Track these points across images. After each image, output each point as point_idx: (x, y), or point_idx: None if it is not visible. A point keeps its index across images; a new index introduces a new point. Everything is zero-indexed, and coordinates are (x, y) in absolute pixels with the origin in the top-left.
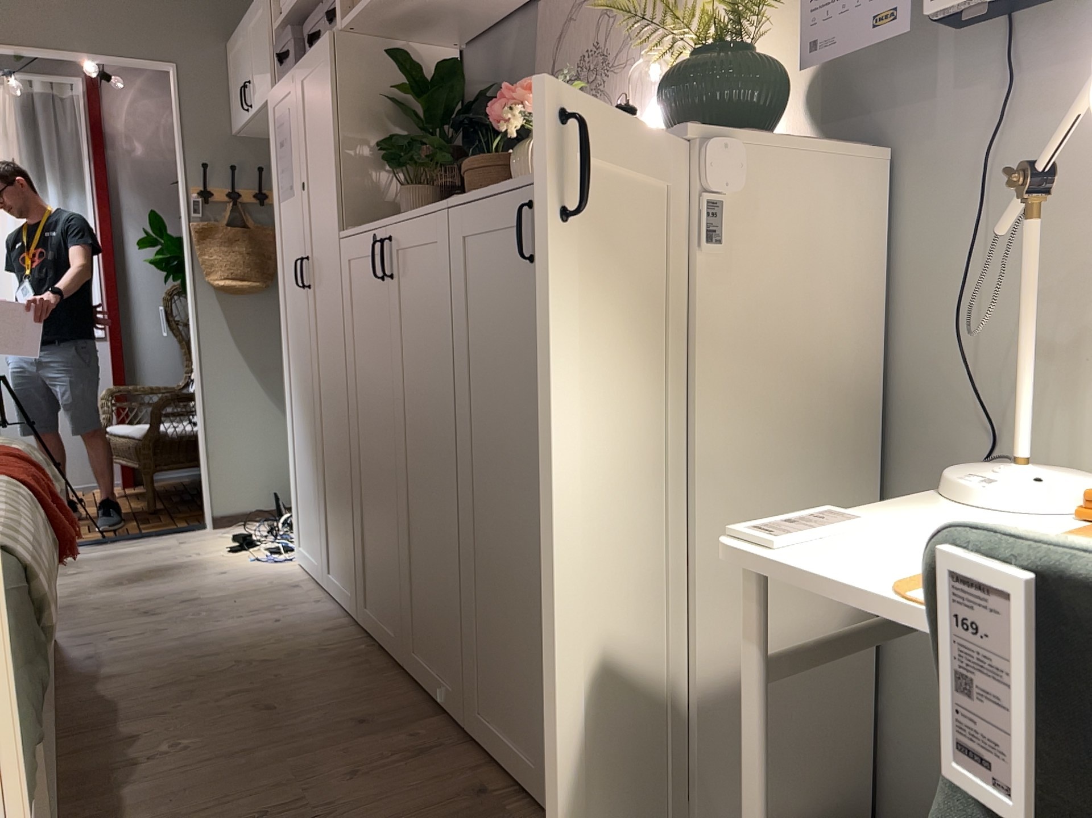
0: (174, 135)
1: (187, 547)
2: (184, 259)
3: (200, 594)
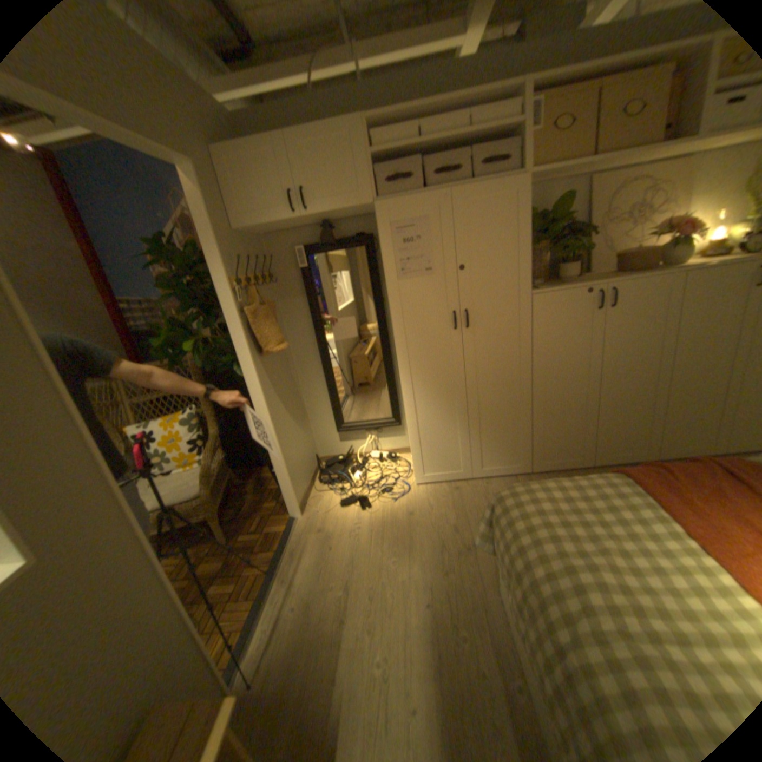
0: (199, 231)
1: (336, 528)
2: (234, 340)
3: (445, 524)
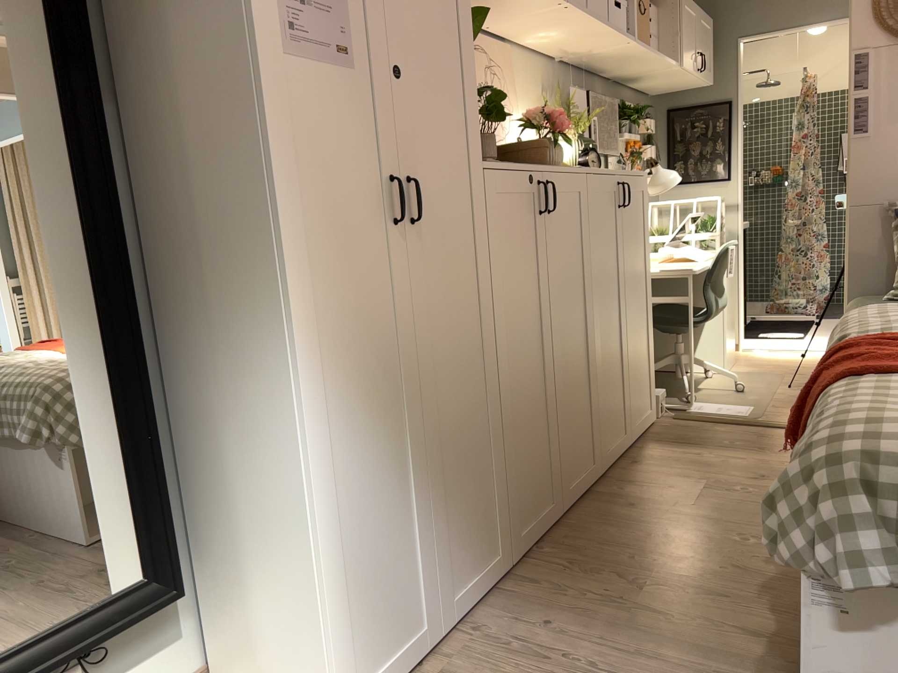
0: None
1: None
2: None
3: None
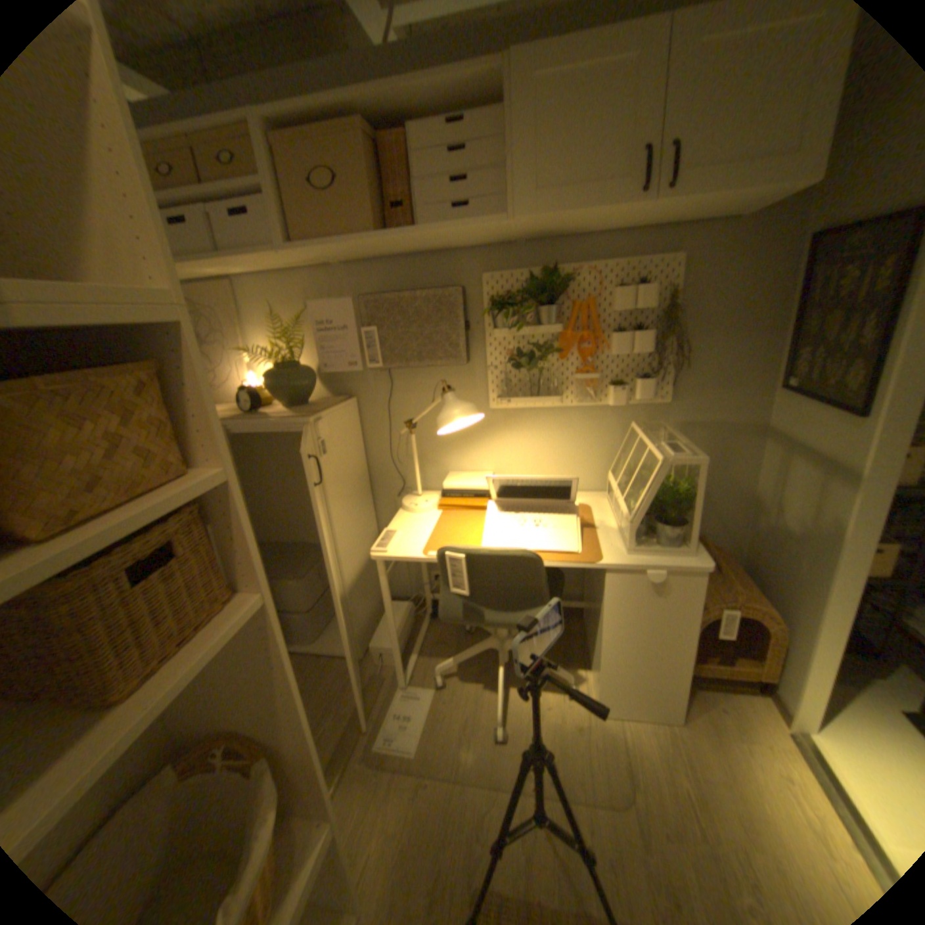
0: None
1: None
2: None
3: None
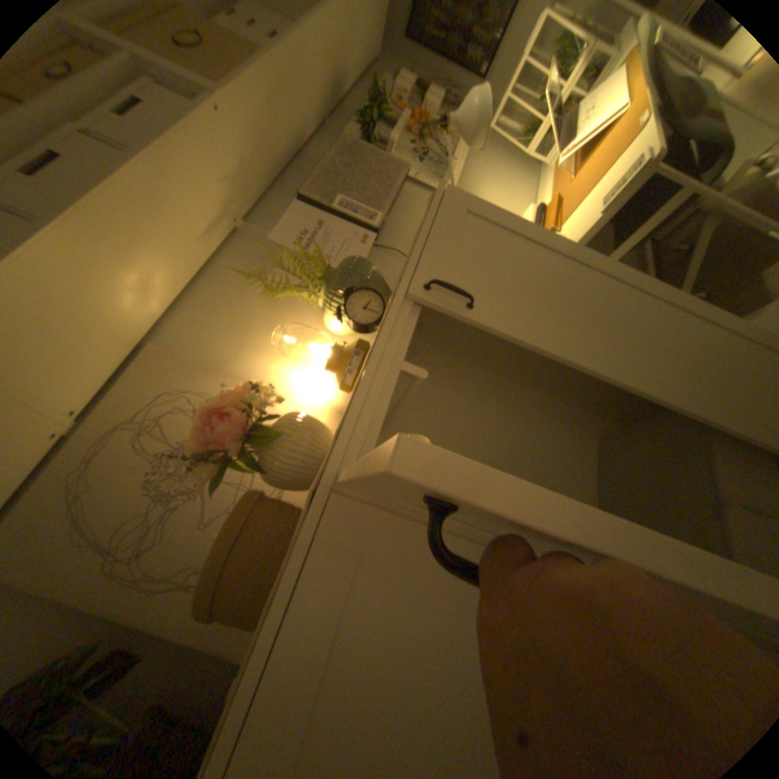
0: None
1: None
2: None
3: None
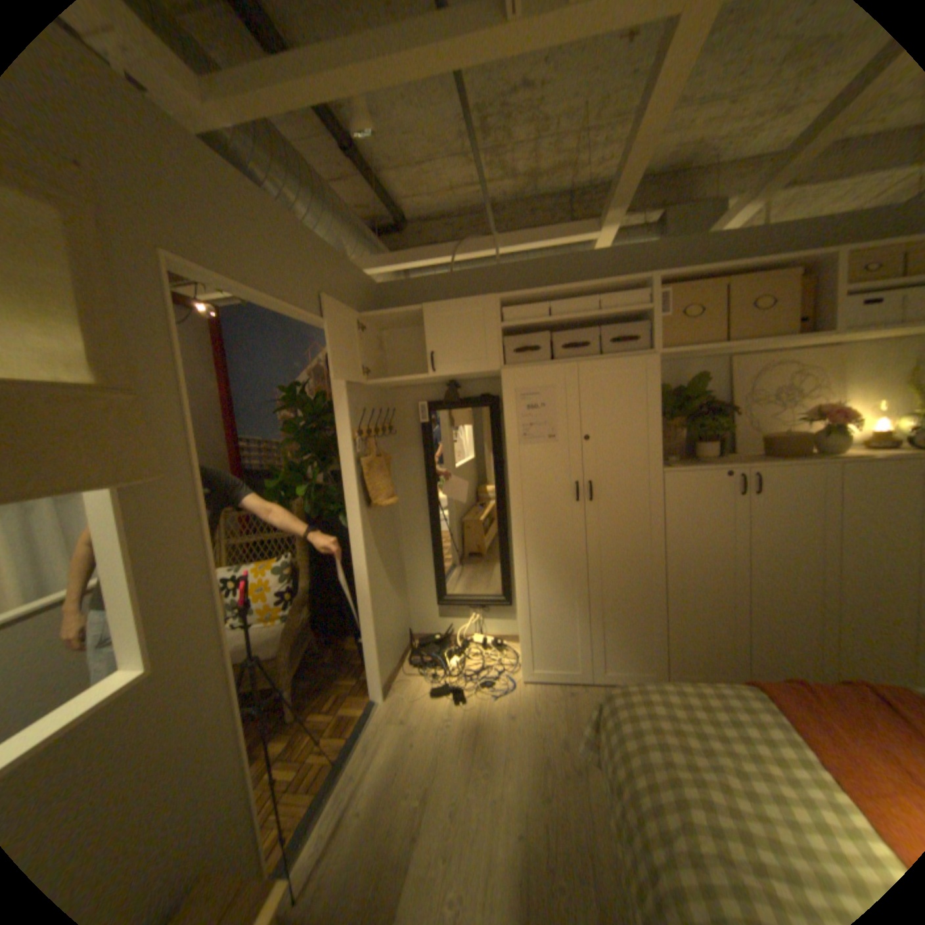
0: (333, 386)
1: (421, 724)
2: (346, 490)
3: (553, 738)
